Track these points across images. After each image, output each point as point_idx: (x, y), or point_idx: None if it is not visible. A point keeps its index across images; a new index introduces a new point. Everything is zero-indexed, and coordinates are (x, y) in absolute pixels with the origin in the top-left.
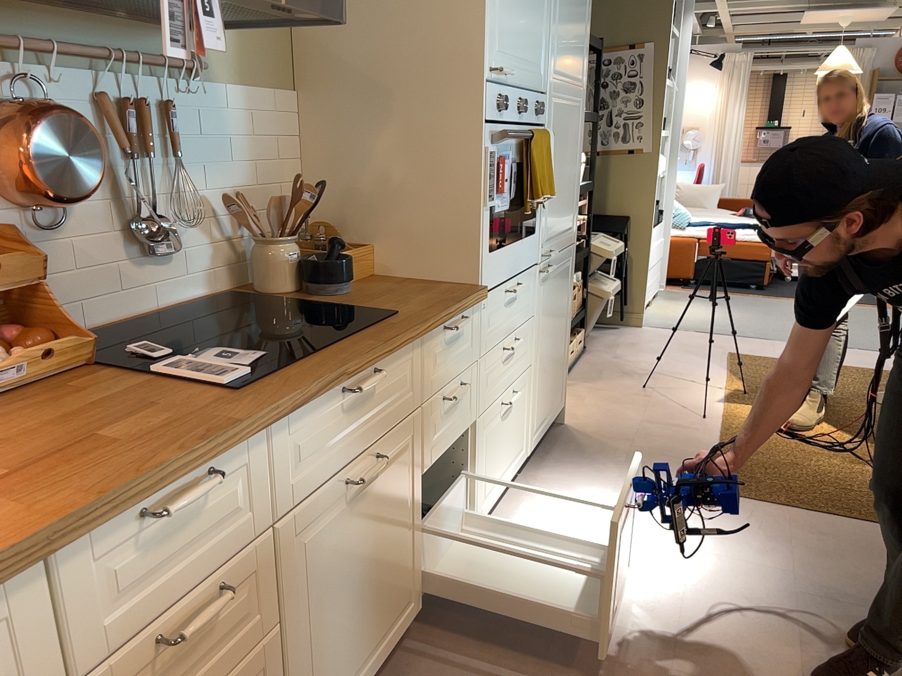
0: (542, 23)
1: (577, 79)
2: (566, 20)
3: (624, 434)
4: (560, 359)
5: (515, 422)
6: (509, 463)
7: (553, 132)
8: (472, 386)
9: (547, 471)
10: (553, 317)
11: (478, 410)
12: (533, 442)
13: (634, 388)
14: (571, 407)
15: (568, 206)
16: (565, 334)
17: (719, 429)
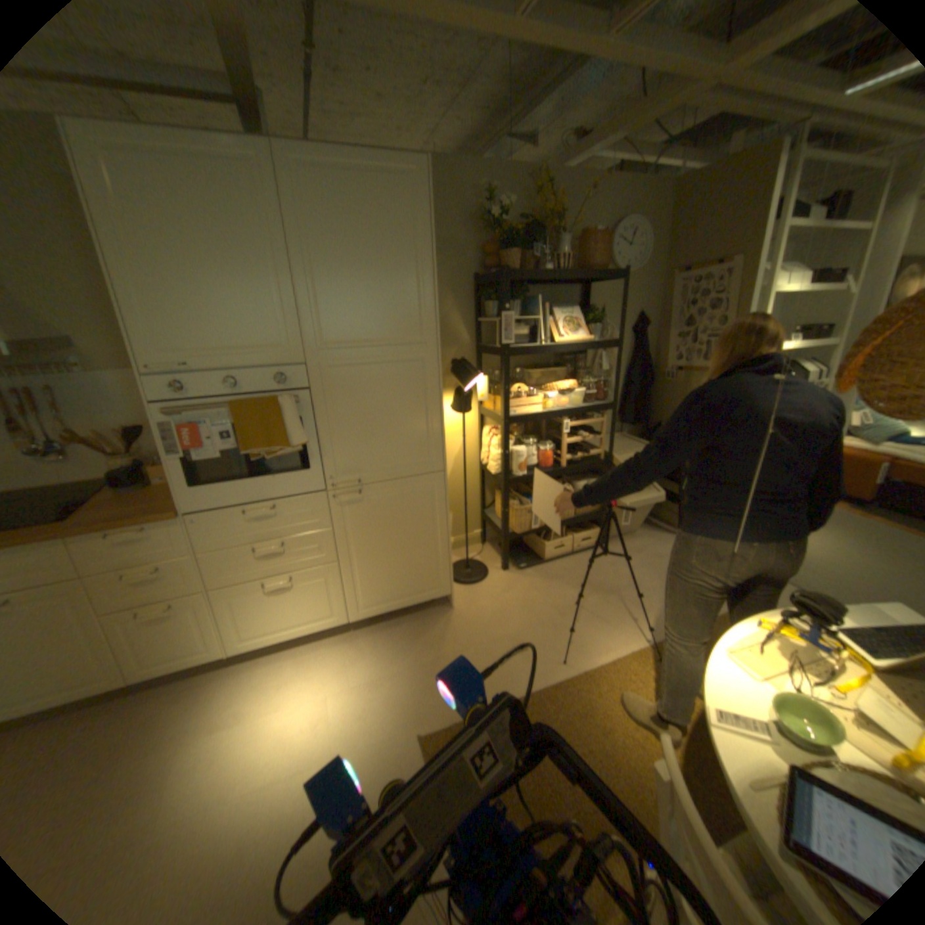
0: (271, 307)
1: (404, 336)
2: (345, 292)
3: (470, 643)
4: (423, 561)
5: (302, 599)
6: (298, 625)
7: (337, 389)
8: (183, 572)
9: (367, 641)
10: (387, 529)
11: (204, 587)
12: (360, 616)
13: (566, 603)
14: (485, 596)
15: (408, 443)
16: (436, 542)
17: (553, 687)
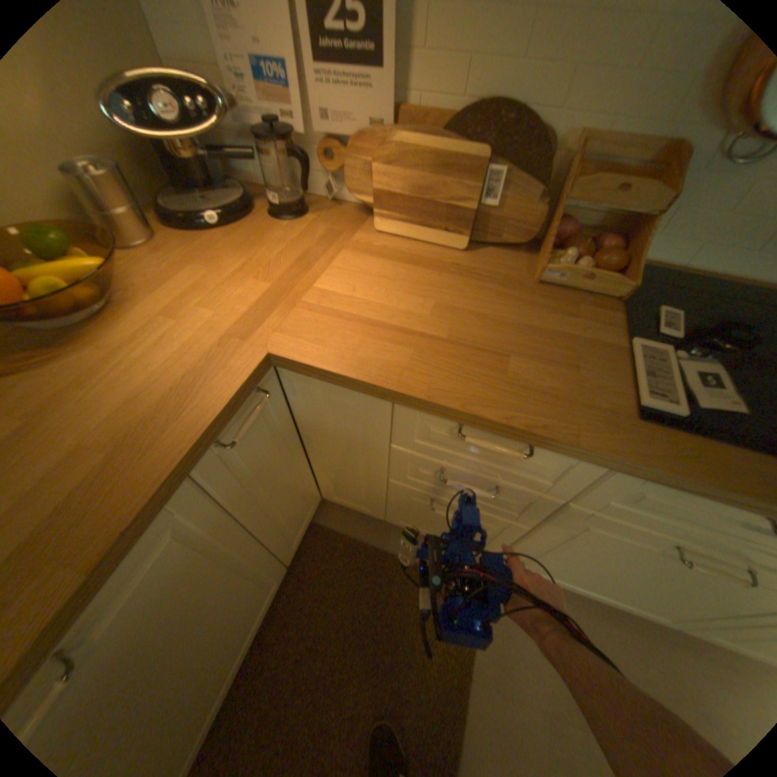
0: None
1: None
2: None
3: None
4: None
5: None
6: None
7: None
8: None
9: None
10: None
11: None
12: None
13: None
14: None
15: None
16: None
17: None
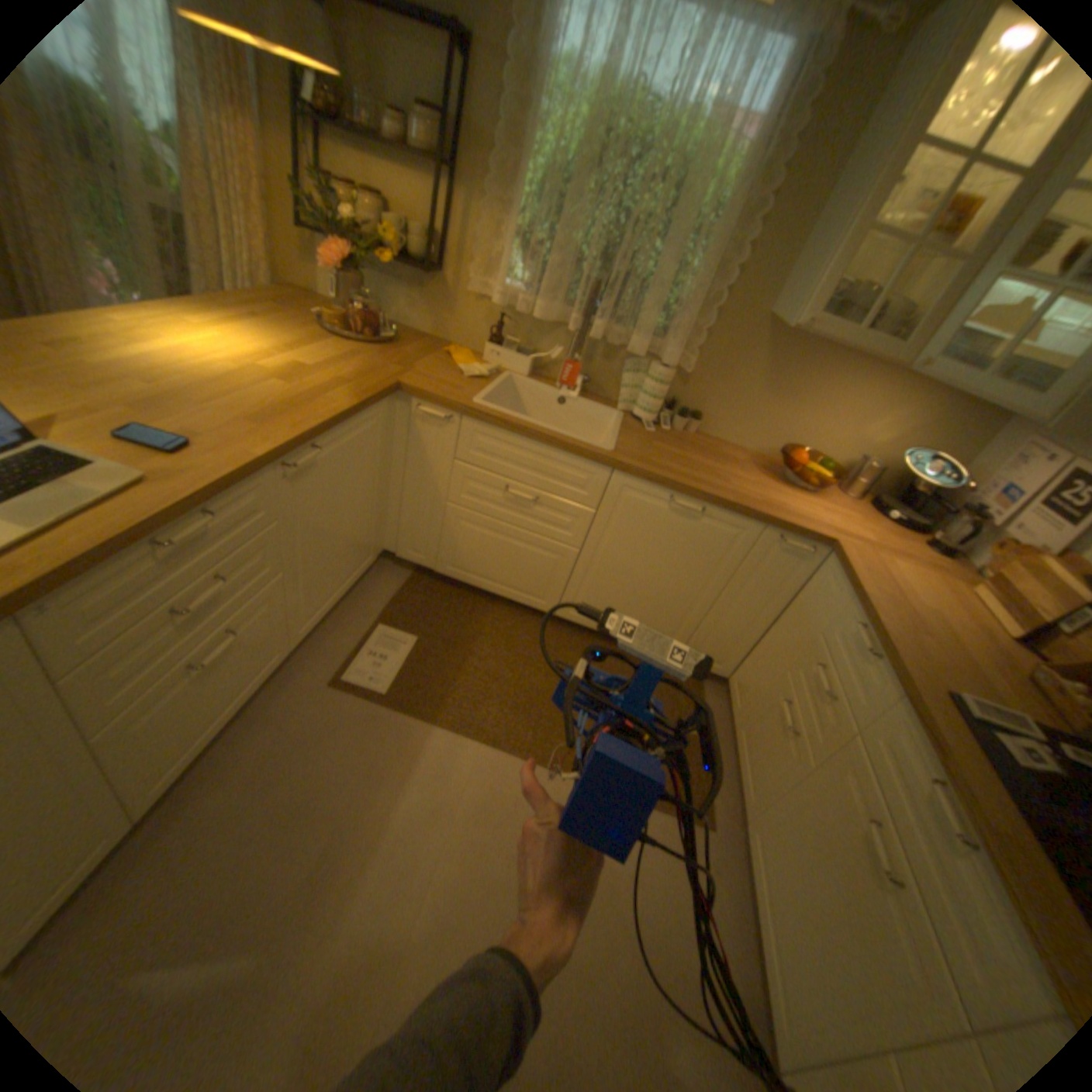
0: None
1: None
2: None
3: None
4: None
5: None
6: None
7: None
8: None
9: None
10: None
11: None
12: None
13: None
14: None
15: None
16: None
17: None
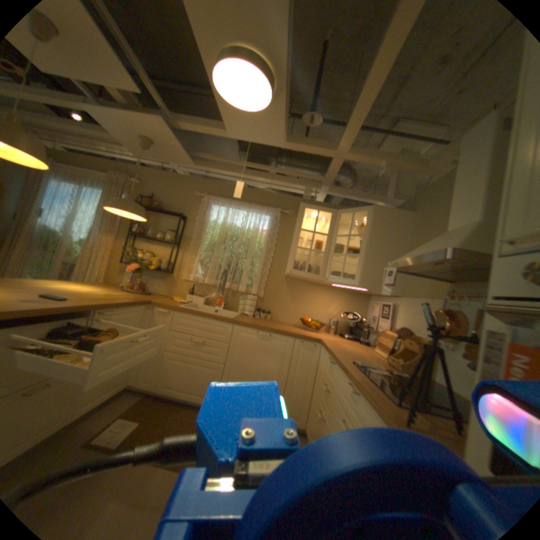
0: None
1: None
2: None
3: None
4: None
5: None
6: None
7: None
8: None
9: None
10: None
11: None
12: None
13: None
14: None
15: None
16: None
17: None
